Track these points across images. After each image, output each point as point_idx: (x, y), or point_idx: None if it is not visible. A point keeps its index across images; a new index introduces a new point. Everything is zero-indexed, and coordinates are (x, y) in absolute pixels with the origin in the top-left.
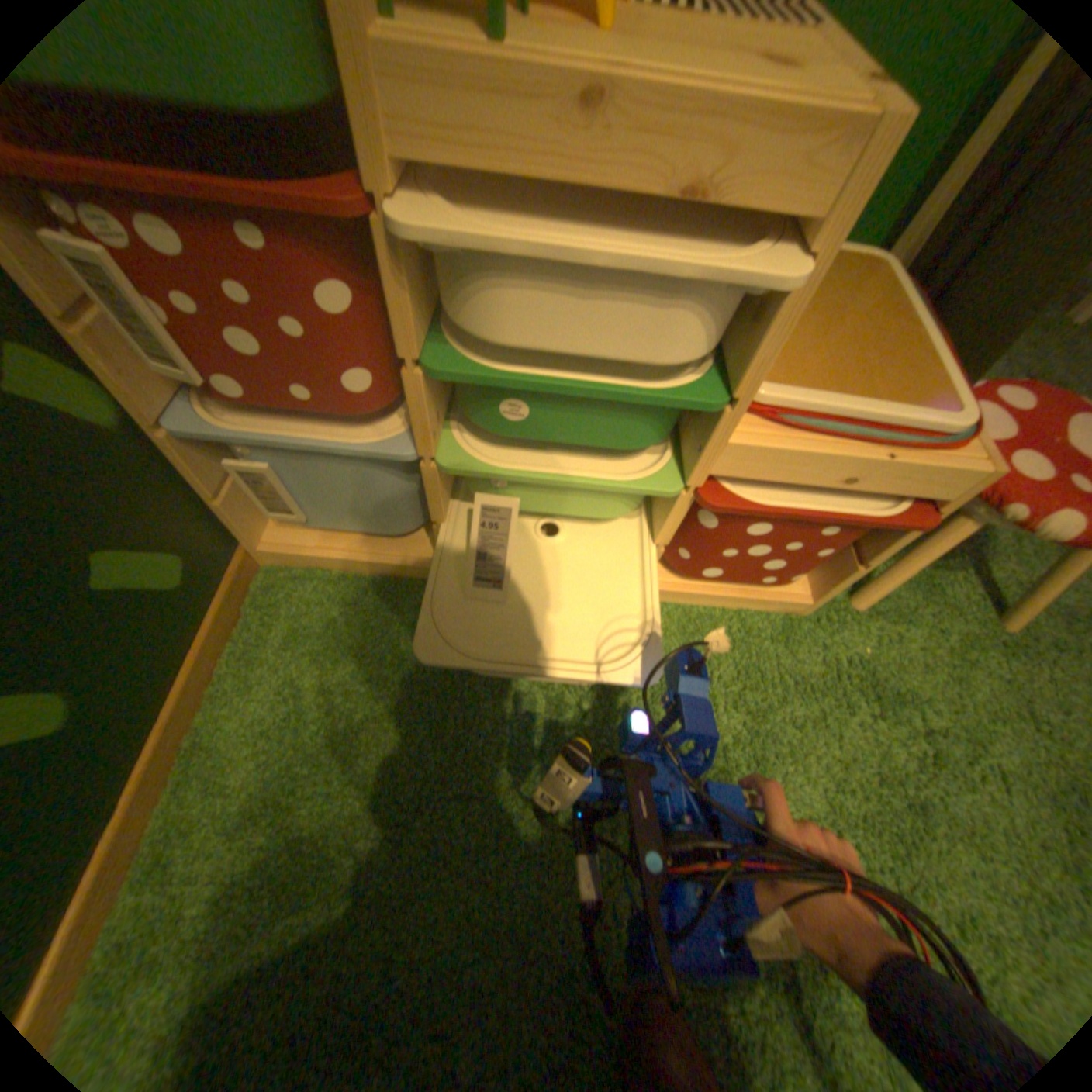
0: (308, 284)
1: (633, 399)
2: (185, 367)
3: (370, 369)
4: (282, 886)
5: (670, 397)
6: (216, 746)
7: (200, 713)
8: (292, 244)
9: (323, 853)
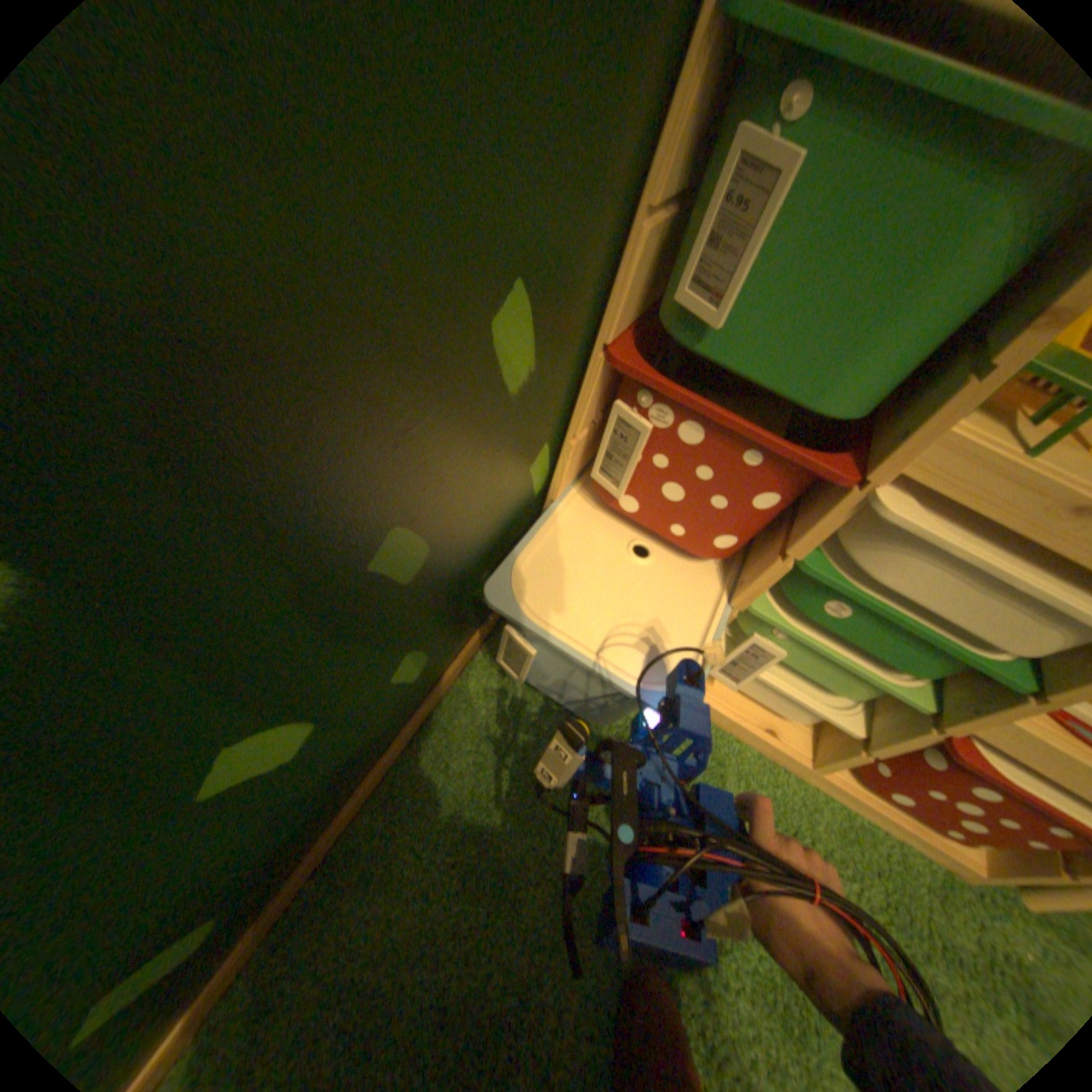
0: (762, 494)
1: (956, 662)
2: (625, 492)
3: (743, 542)
4: (467, 878)
5: (988, 674)
6: (451, 733)
7: (448, 701)
8: (778, 475)
9: (502, 868)
